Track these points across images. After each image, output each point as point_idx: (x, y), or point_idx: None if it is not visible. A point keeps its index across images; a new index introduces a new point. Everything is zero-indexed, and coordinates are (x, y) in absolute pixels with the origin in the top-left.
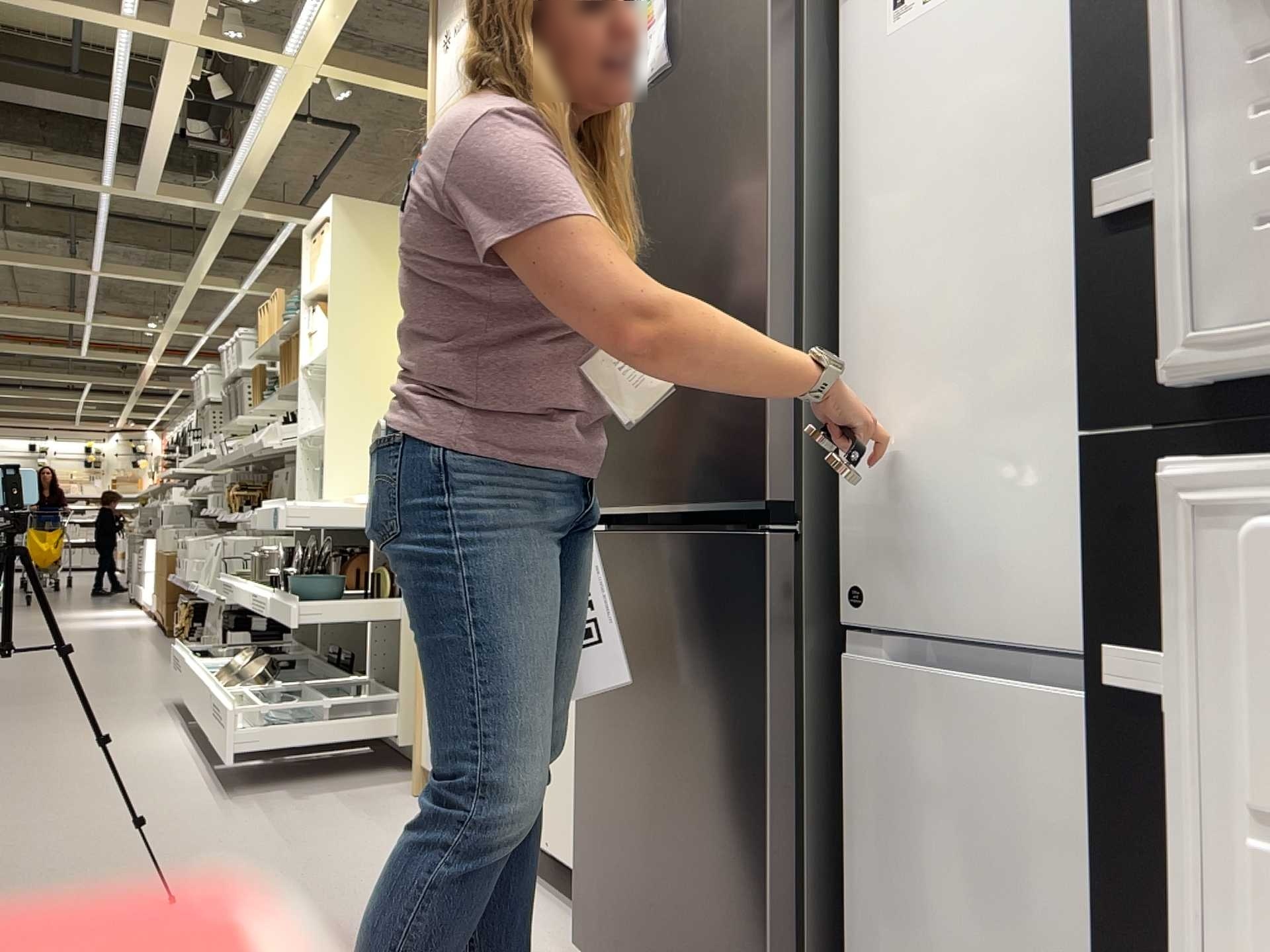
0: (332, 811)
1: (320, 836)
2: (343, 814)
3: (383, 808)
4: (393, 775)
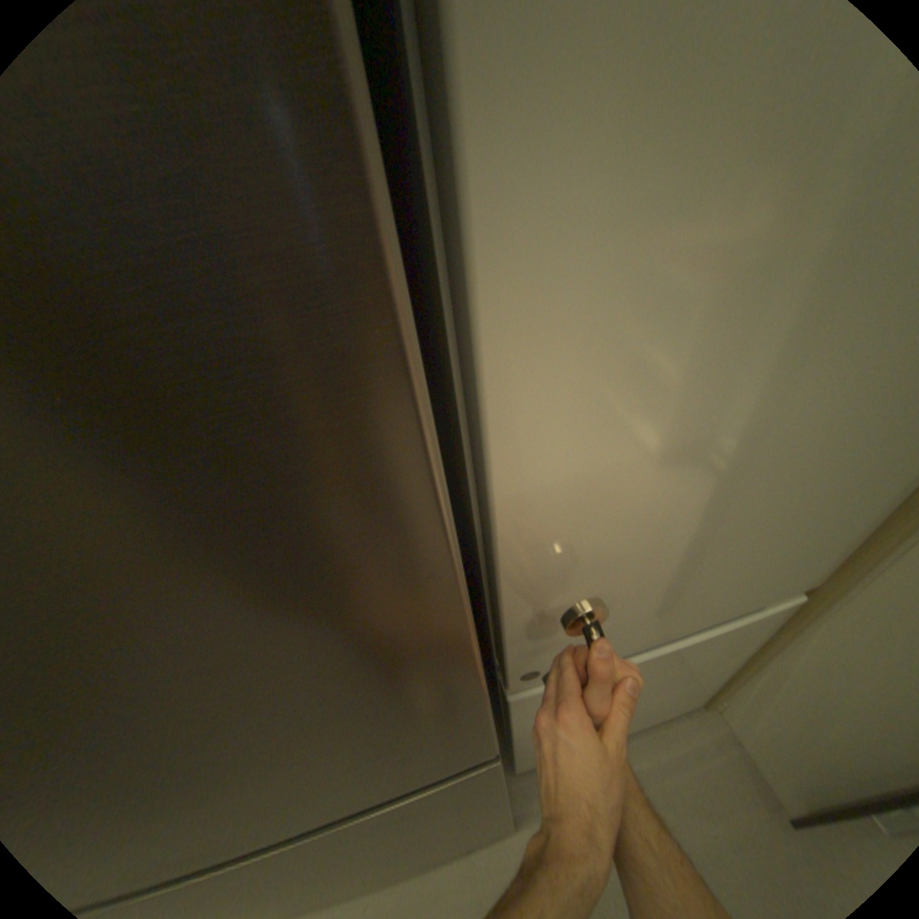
0: None
1: None
2: None
3: None
4: None
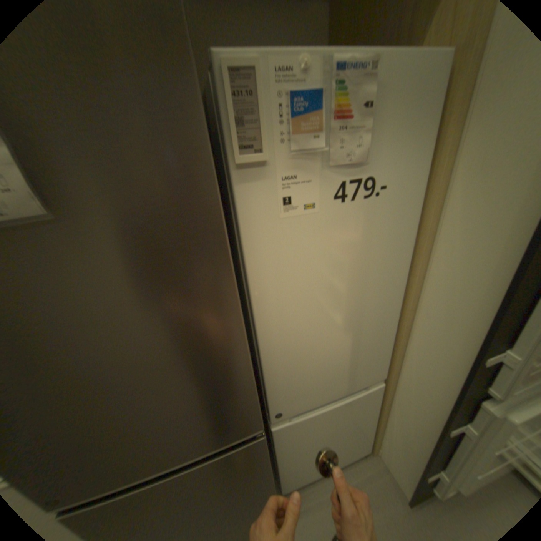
0: None
1: None
2: None
3: None
4: None
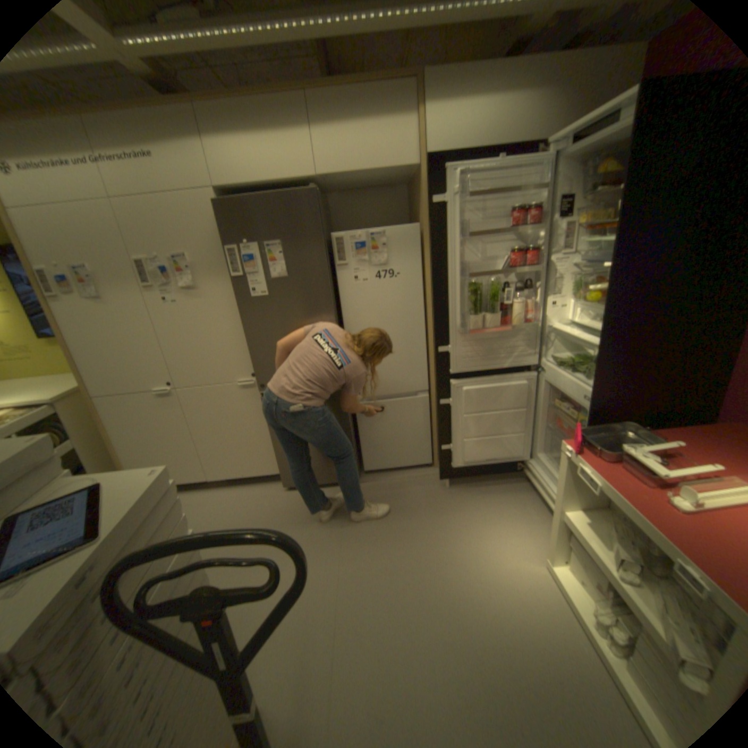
0: None
1: None
2: None
3: None
4: None
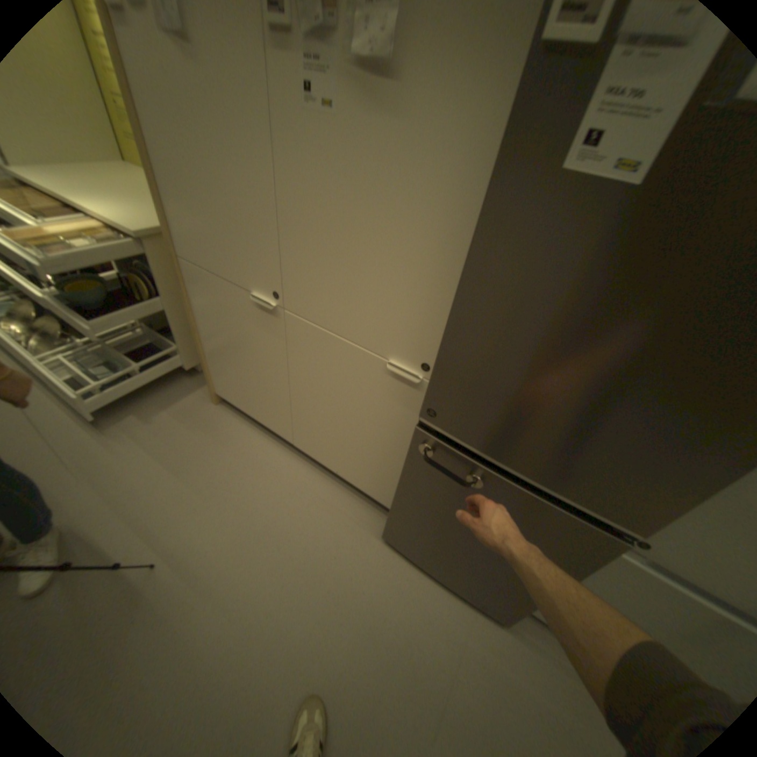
0: (178, 431)
1: (189, 460)
2: (187, 433)
3: (206, 421)
4: (189, 384)
